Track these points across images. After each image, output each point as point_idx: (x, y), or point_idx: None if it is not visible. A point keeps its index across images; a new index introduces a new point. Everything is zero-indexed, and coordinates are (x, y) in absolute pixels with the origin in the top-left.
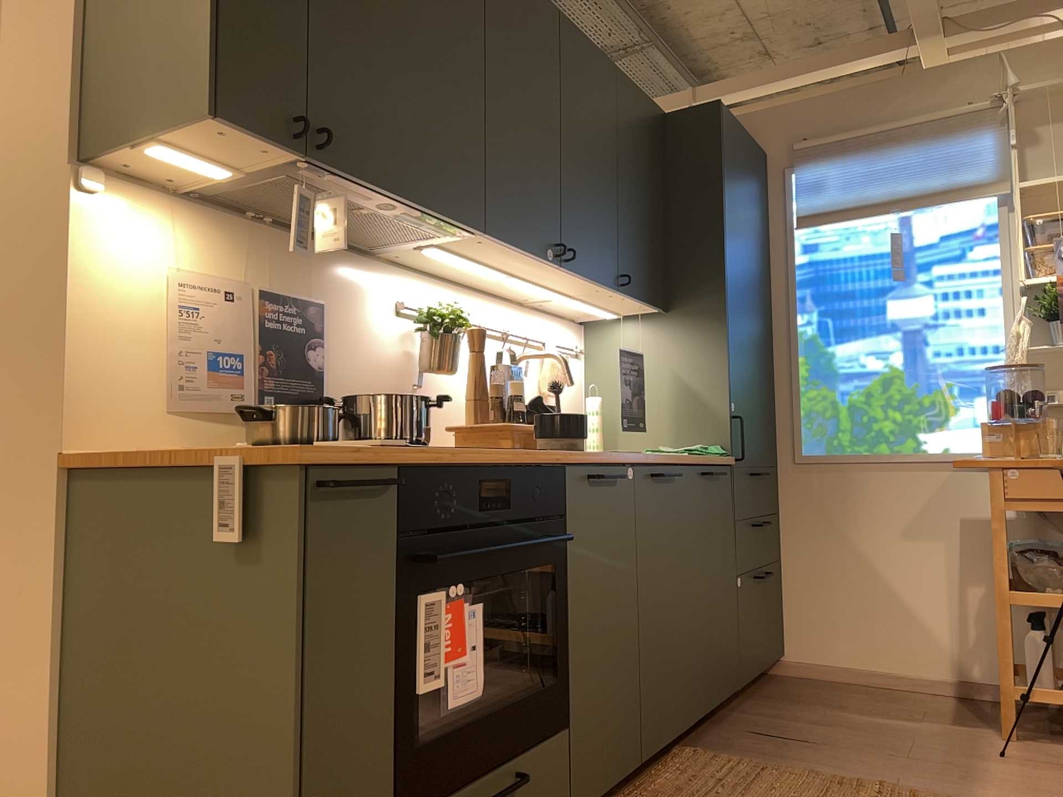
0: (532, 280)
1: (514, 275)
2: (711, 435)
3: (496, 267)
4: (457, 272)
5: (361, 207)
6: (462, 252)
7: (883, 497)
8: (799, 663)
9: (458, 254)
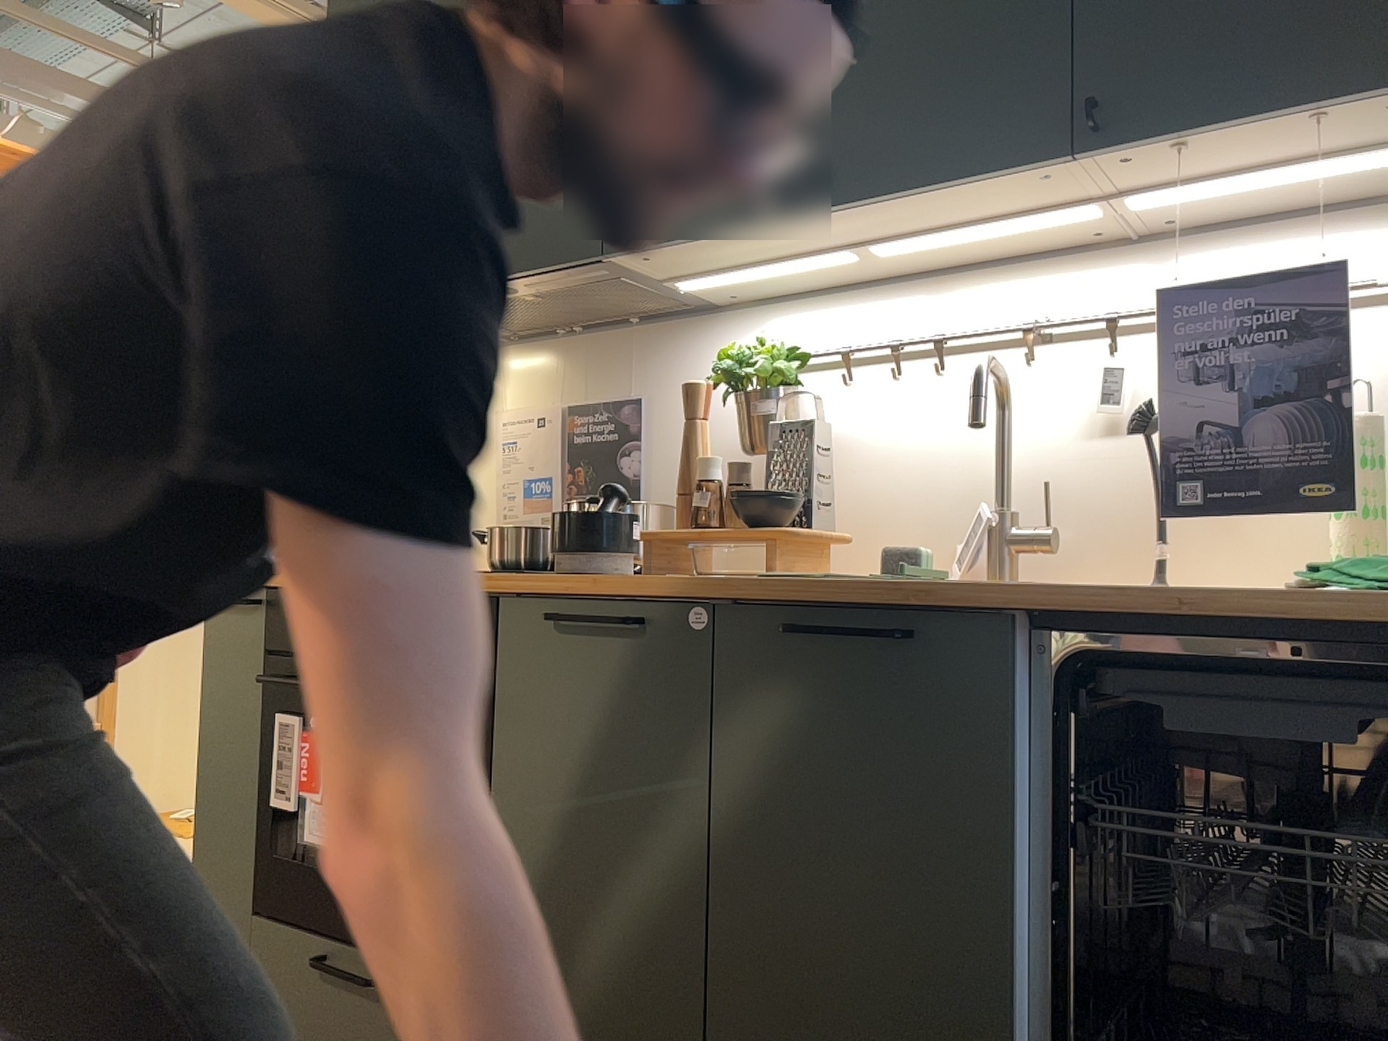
0: (913, 235)
1: (856, 246)
2: None
3: (801, 255)
4: (851, 272)
5: (527, 296)
6: (715, 267)
7: None
8: None
9: (712, 273)
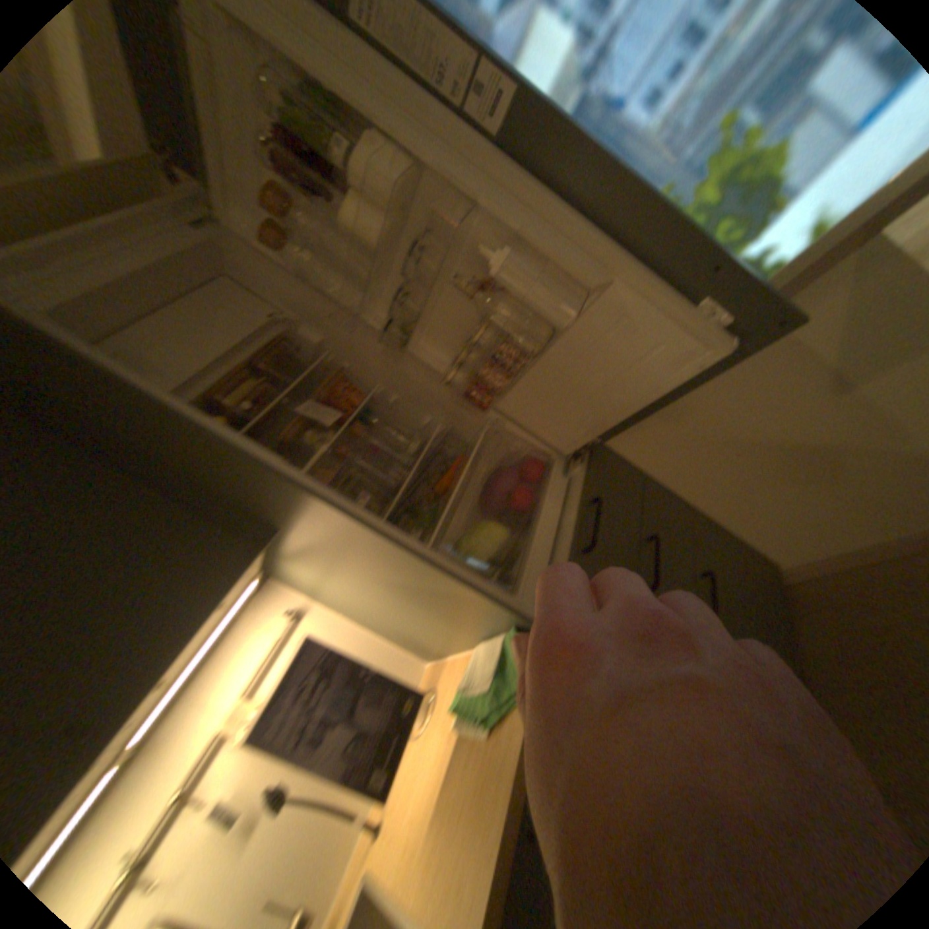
0: None
1: None
2: (492, 613)
3: None
4: None
5: None
6: None
7: (764, 366)
8: (807, 563)
9: None
